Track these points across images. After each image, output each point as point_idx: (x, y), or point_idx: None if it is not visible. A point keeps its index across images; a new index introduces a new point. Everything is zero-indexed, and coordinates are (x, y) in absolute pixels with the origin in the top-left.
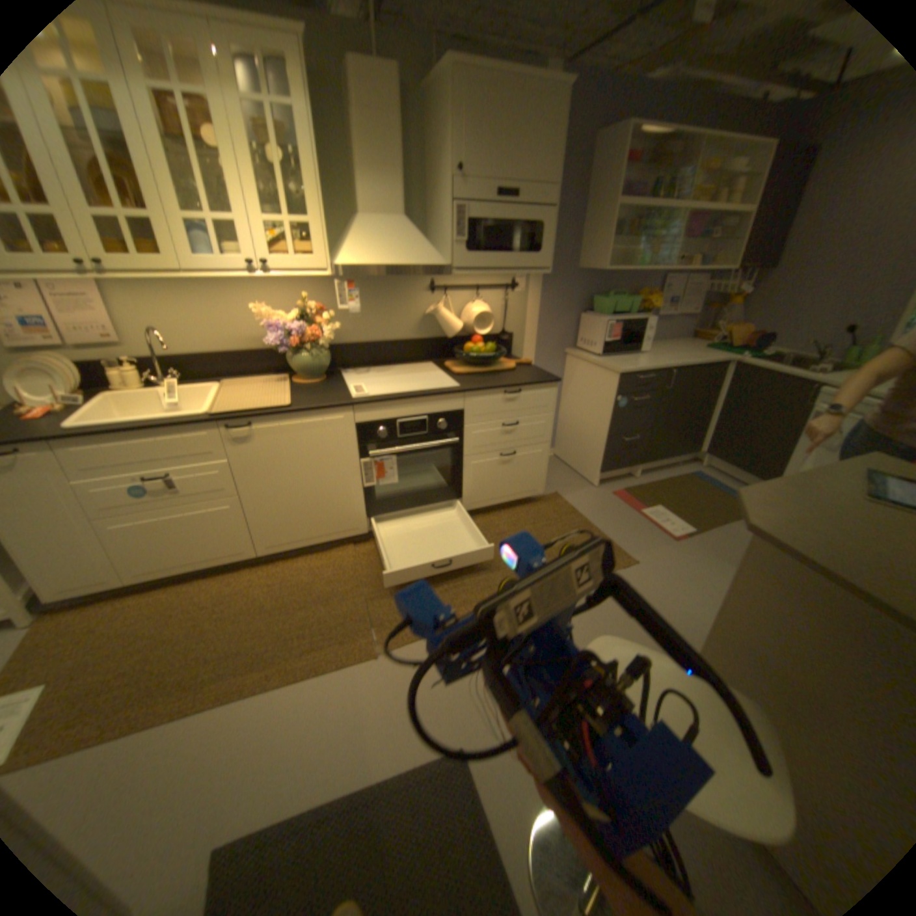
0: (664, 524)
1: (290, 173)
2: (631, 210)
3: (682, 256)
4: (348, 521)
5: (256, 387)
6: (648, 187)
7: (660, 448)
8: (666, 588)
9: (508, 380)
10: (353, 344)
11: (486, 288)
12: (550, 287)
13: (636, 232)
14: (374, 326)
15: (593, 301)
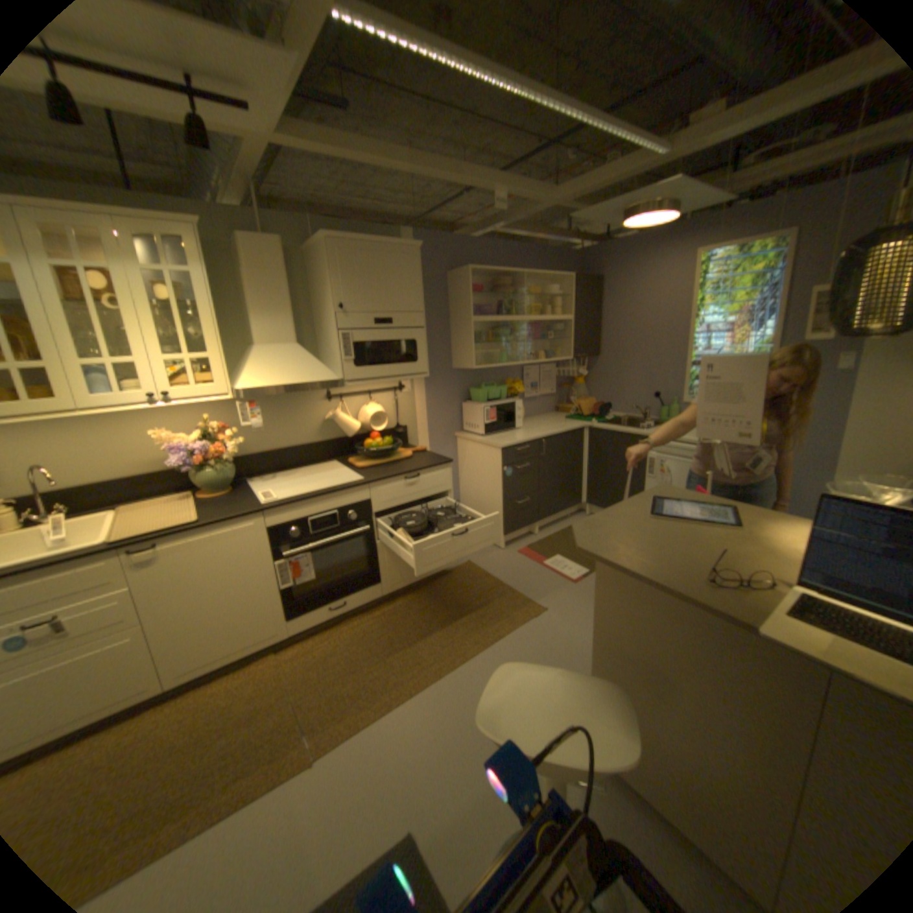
0: (563, 572)
1: (188, 317)
2: (485, 324)
3: (530, 354)
4: (265, 629)
5: (156, 508)
6: (494, 307)
7: (548, 506)
8: (572, 627)
9: (408, 467)
10: (257, 454)
11: (378, 392)
12: (432, 386)
13: (493, 339)
14: (278, 435)
15: (470, 393)
